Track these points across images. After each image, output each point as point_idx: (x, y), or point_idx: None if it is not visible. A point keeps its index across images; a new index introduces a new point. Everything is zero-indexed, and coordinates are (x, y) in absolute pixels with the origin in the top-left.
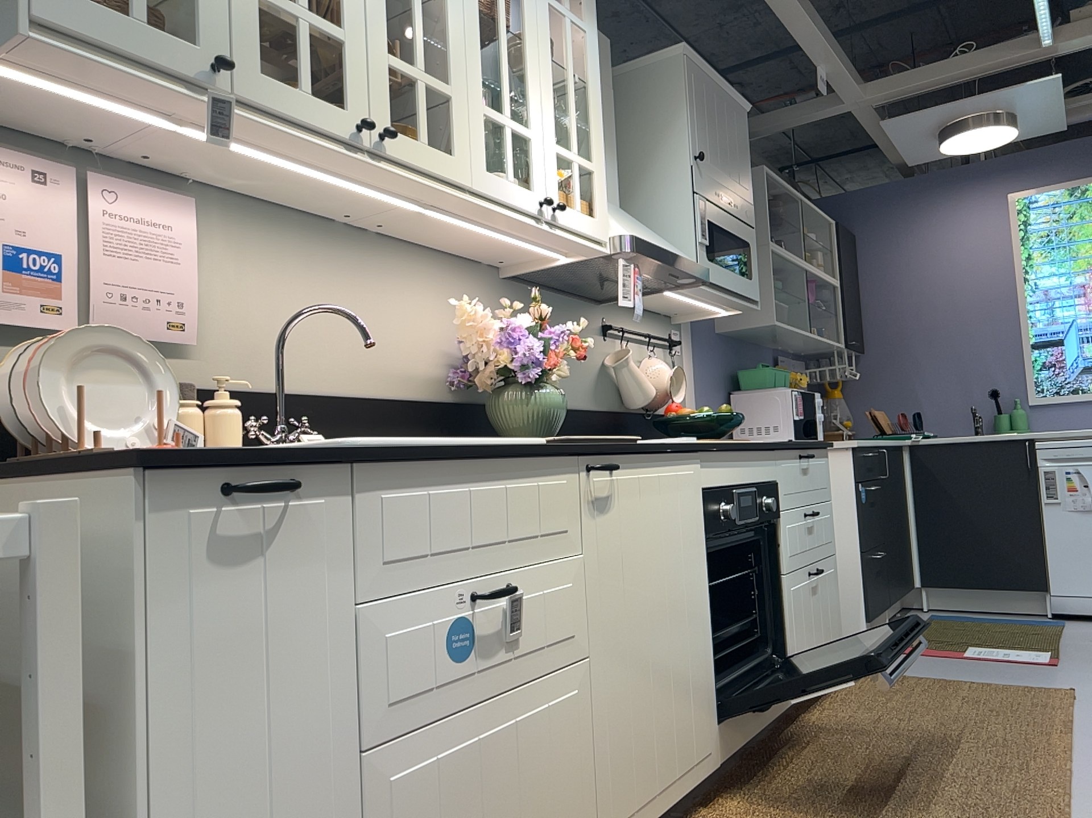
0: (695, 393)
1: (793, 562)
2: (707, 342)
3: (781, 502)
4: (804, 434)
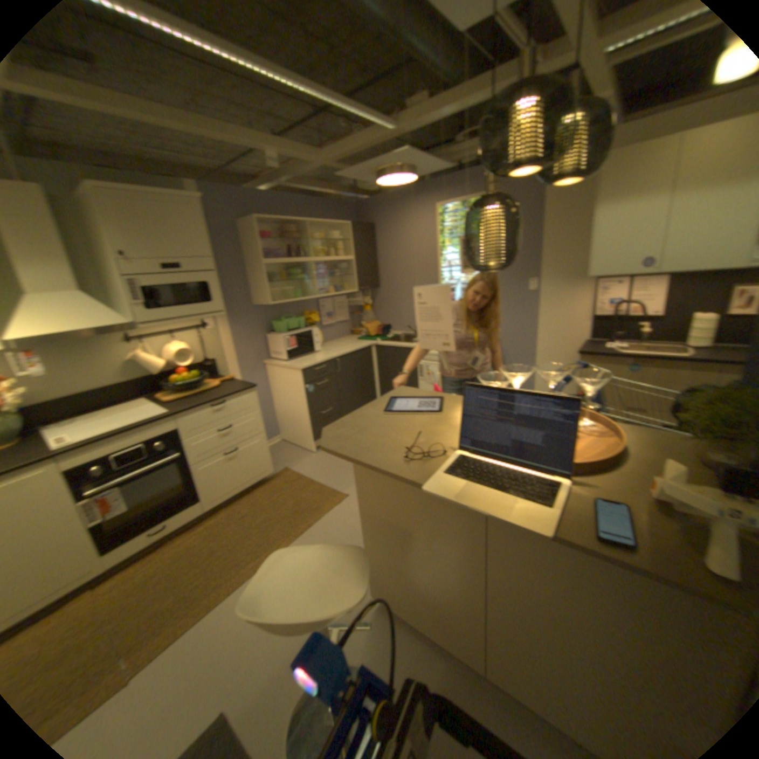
0: (227, 344)
1: (197, 460)
2: (239, 314)
3: (179, 439)
4: (295, 355)
